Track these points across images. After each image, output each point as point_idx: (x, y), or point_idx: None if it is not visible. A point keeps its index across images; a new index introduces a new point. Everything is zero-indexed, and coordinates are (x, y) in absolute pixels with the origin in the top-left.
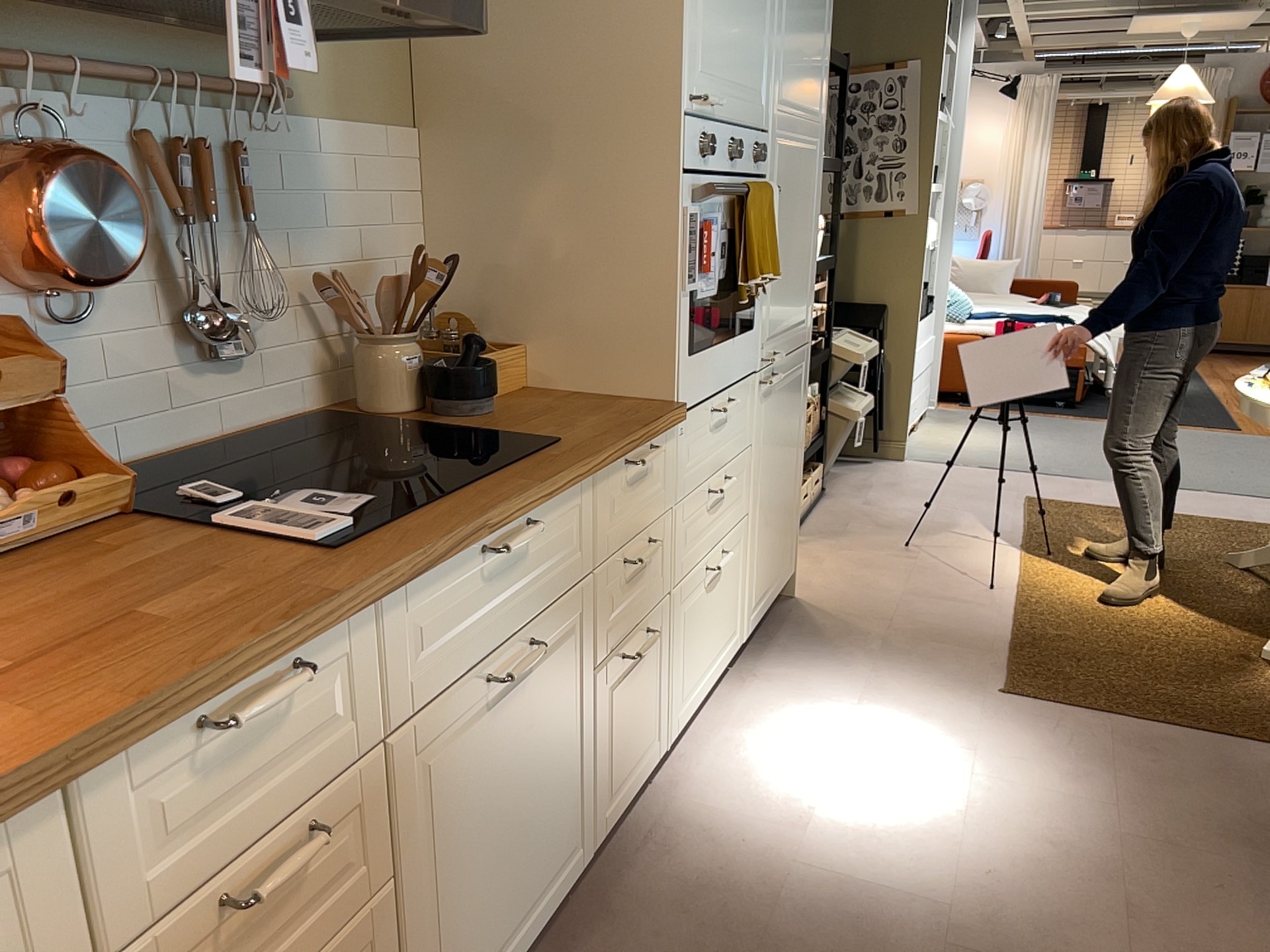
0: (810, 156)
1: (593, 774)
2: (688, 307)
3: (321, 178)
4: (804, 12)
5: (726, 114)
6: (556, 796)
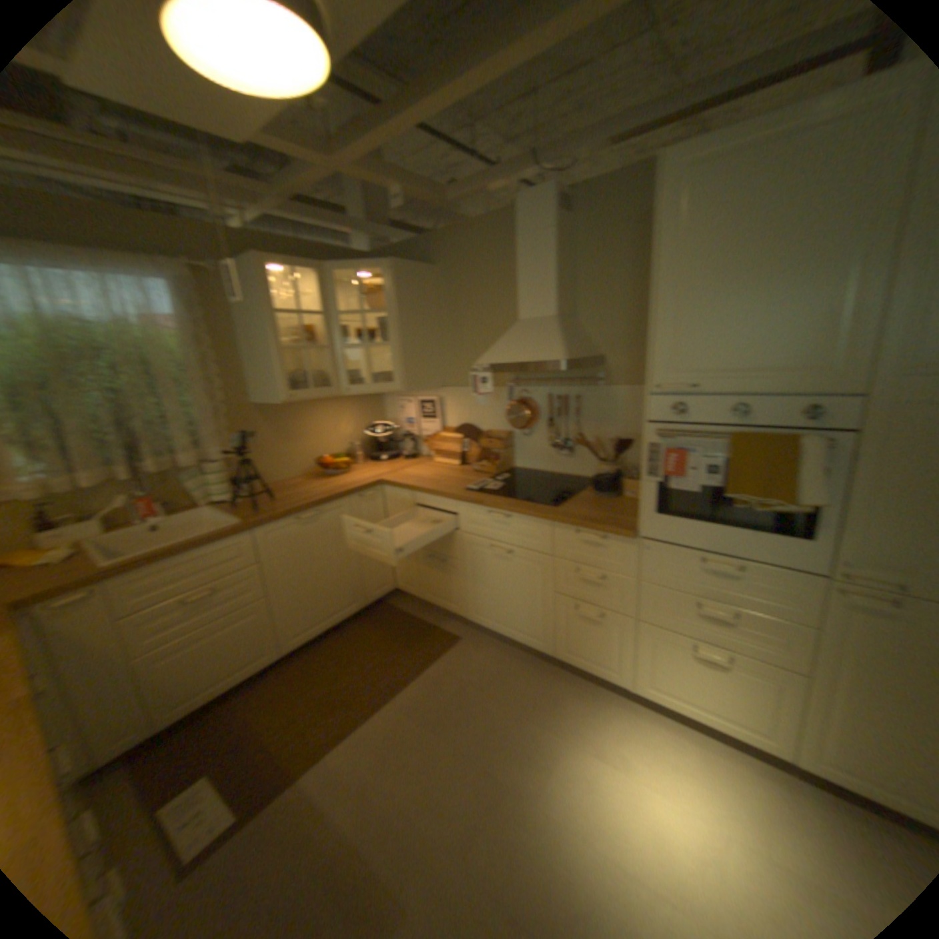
0: None
1: (554, 630)
2: (657, 488)
3: (614, 404)
4: None
5: (728, 385)
6: (529, 612)
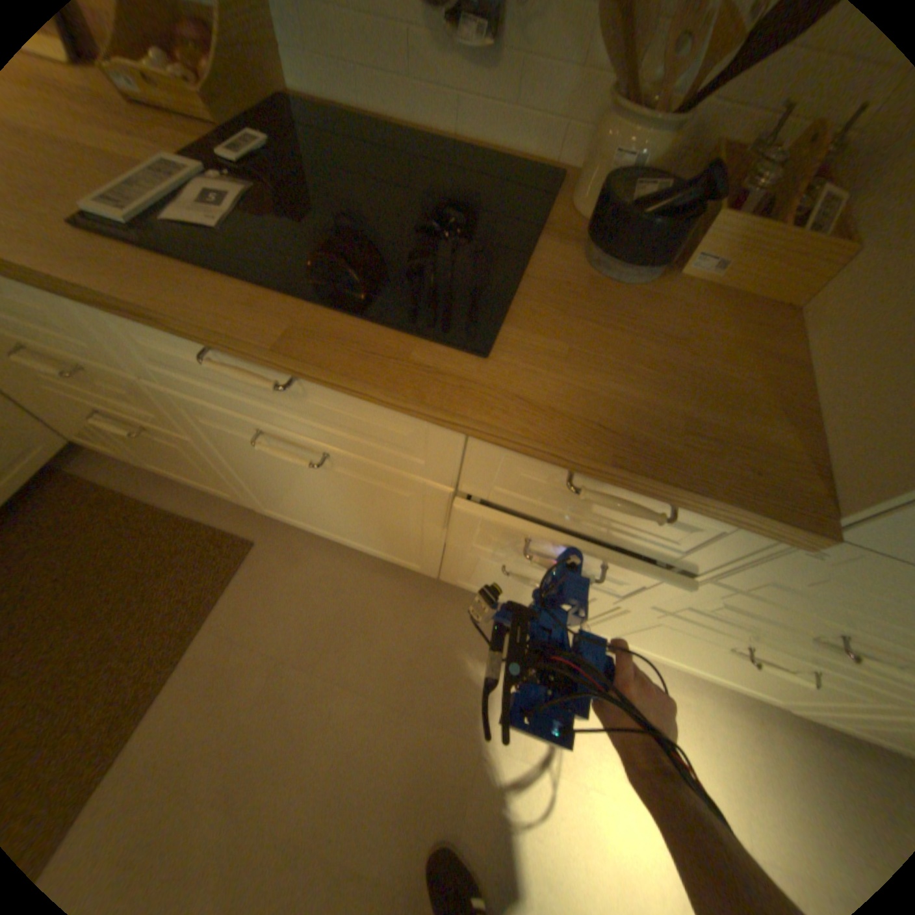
0: None
1: (441, 563)
2: None
3: None
4: None
5: None
6: (383, 536)
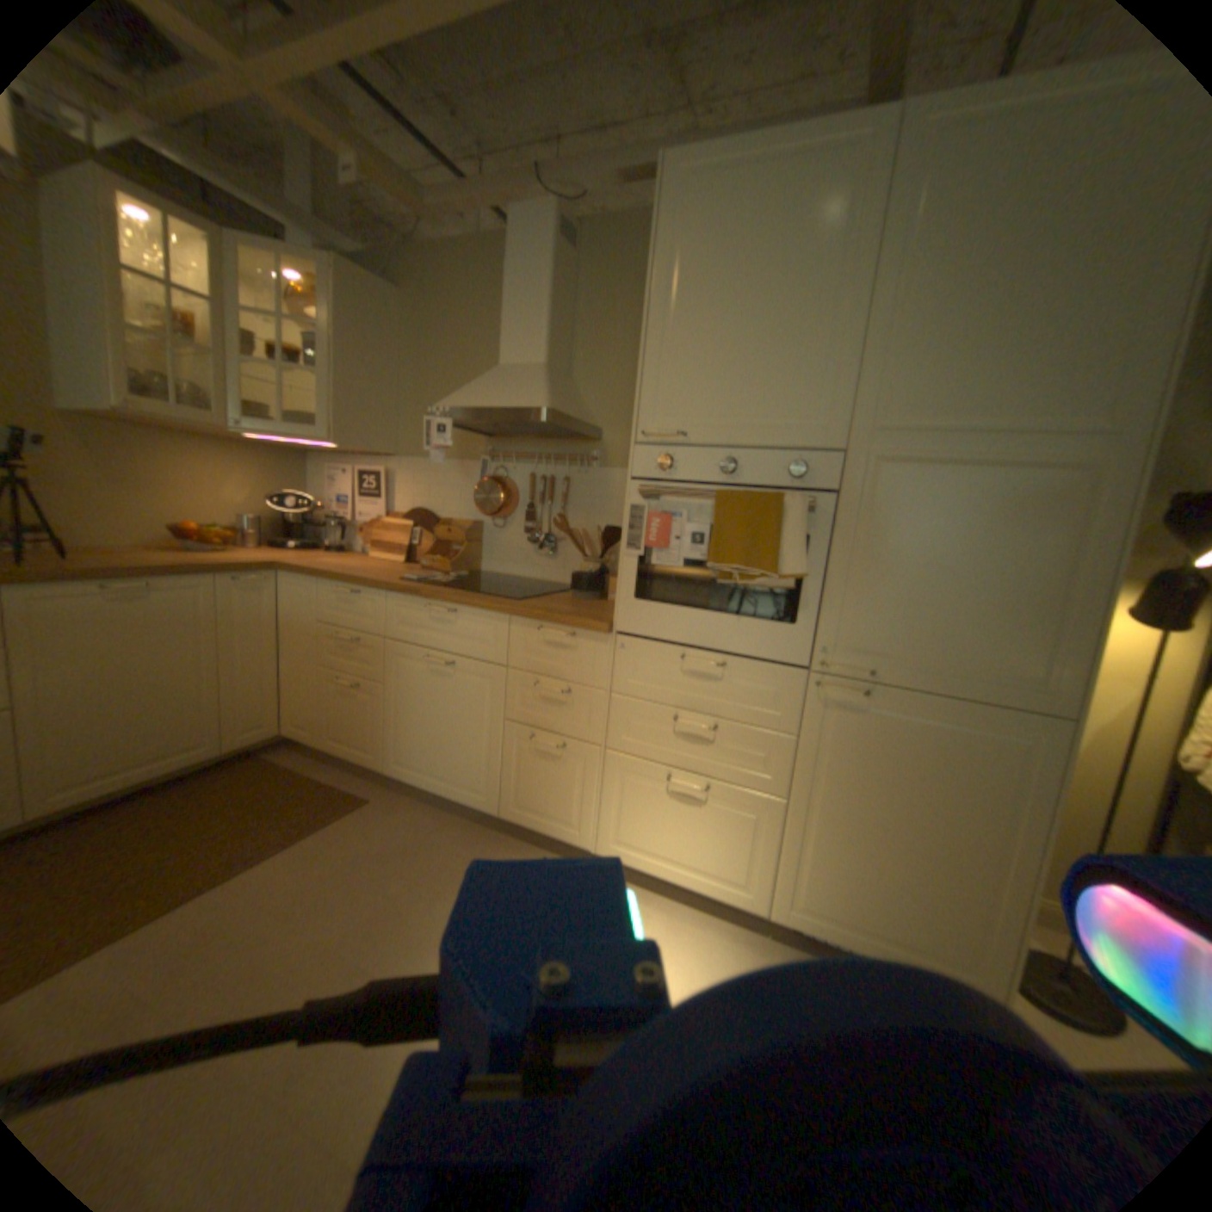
0: (1056, 469)
1: (498, 775)
2: (634, 565)
3: (605, 491)
4: (998, 304)
5: (715, 435)
6: (466, 752)
